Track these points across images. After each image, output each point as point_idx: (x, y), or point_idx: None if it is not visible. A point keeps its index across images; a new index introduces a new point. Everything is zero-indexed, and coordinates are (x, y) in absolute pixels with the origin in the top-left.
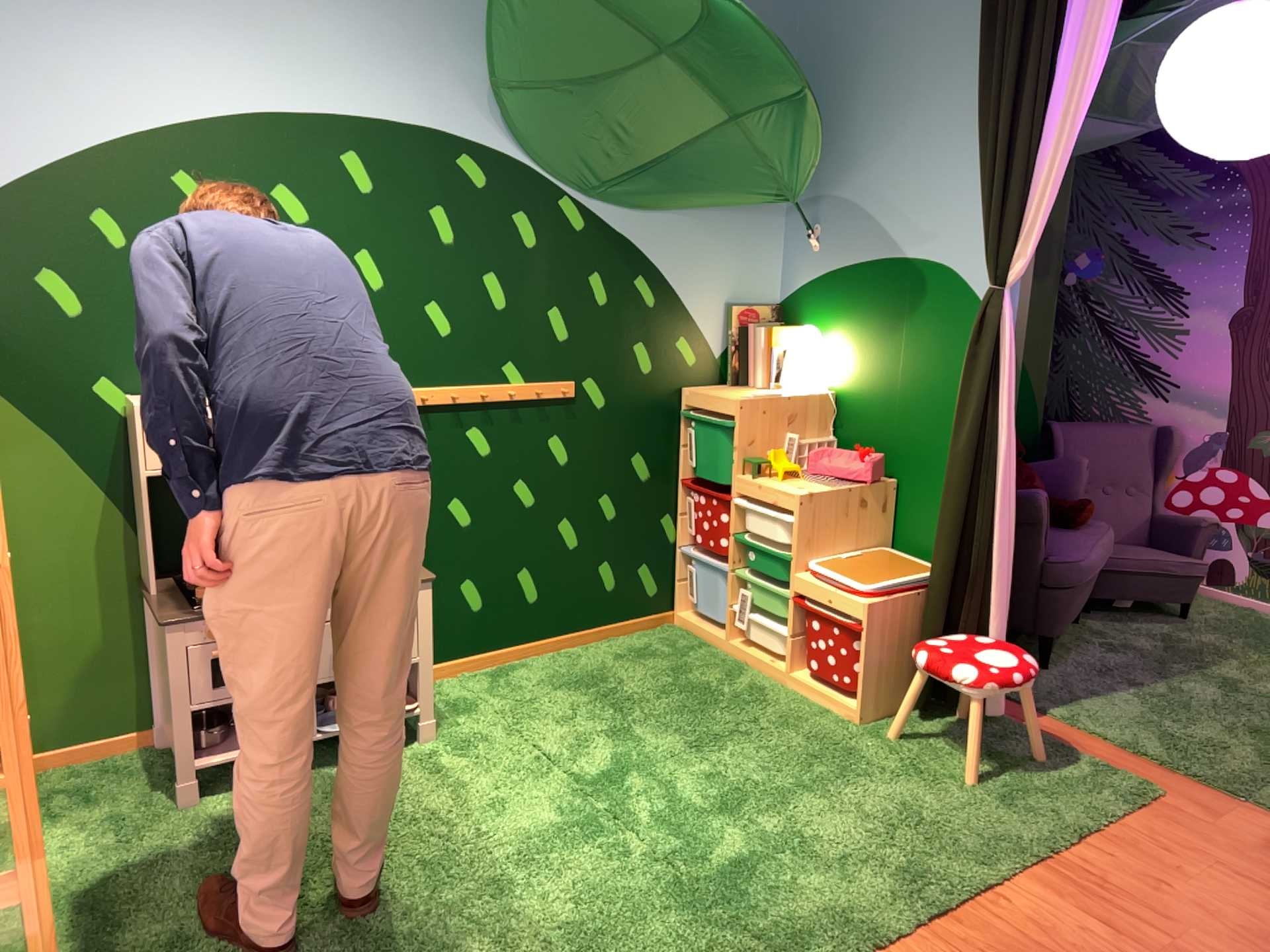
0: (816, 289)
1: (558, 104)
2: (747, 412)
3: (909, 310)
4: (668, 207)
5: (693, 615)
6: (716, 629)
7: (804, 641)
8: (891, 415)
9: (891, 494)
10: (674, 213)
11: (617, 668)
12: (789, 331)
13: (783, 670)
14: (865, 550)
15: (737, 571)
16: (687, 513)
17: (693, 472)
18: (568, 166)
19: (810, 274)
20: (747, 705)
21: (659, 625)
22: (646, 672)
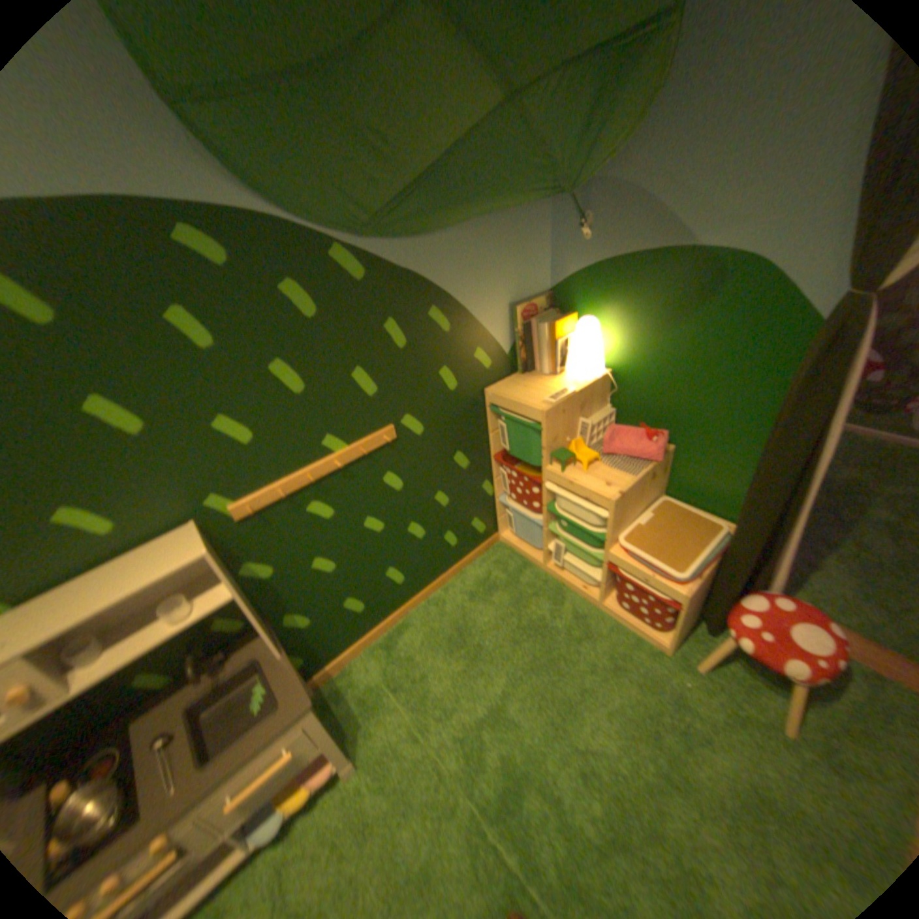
0: (588, 278)
1: (284, 116)
2: (549, 419)
3: (699, 302)
4: (447, 226)
5: (510, 534)
6: (531, 549)
7: (610, 582)
8: (669, 395)
9: (669, 459)
10: (453, 231)
11: (473, 611)
12: (567, 322)
13: (594, 597)
14: (650, 505)
15: (547, 526)
16: (500, 480)
17: (502, 456)
18: (327, 205)
19: (581, 264)
20: (579, 645)
21: (489, 546)
22: (495, 611)
